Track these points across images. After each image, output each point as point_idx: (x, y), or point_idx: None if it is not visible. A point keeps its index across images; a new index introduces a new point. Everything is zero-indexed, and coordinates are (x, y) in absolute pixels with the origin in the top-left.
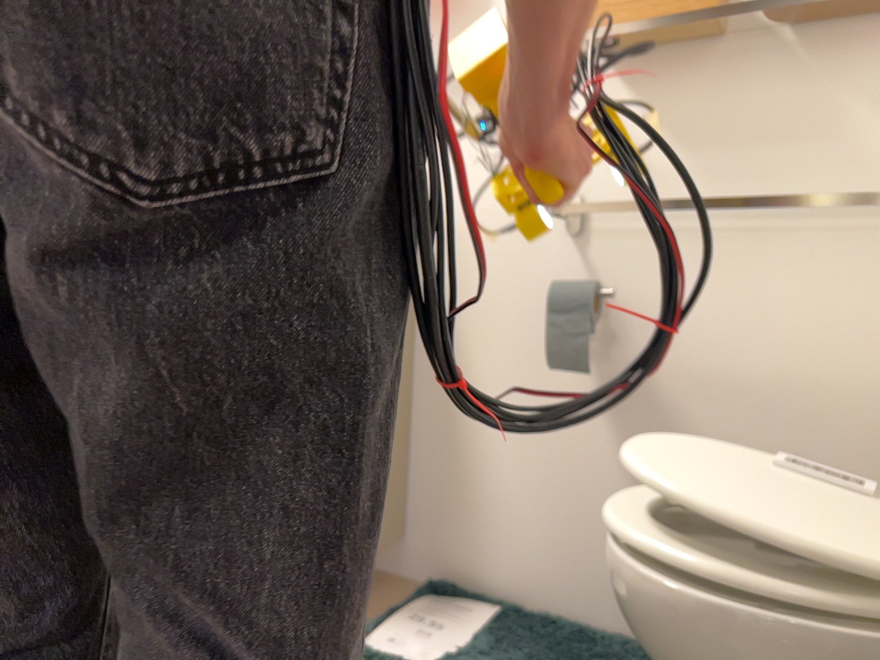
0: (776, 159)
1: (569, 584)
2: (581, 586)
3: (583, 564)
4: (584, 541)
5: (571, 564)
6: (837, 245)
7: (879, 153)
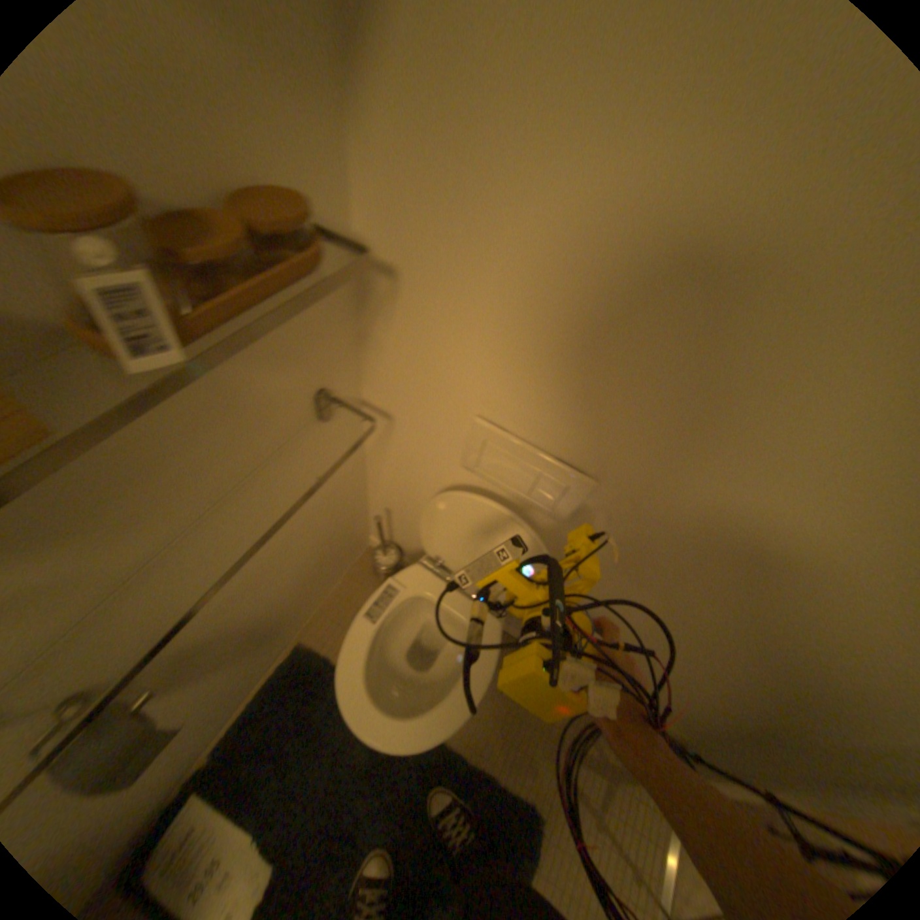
0: (202, 453)
1: (211, 728)
2: (219, 718)
3: (213, 717)
4: (207, 715)
5: (206, 727)
6: (281, 465)
7: (285, 391)
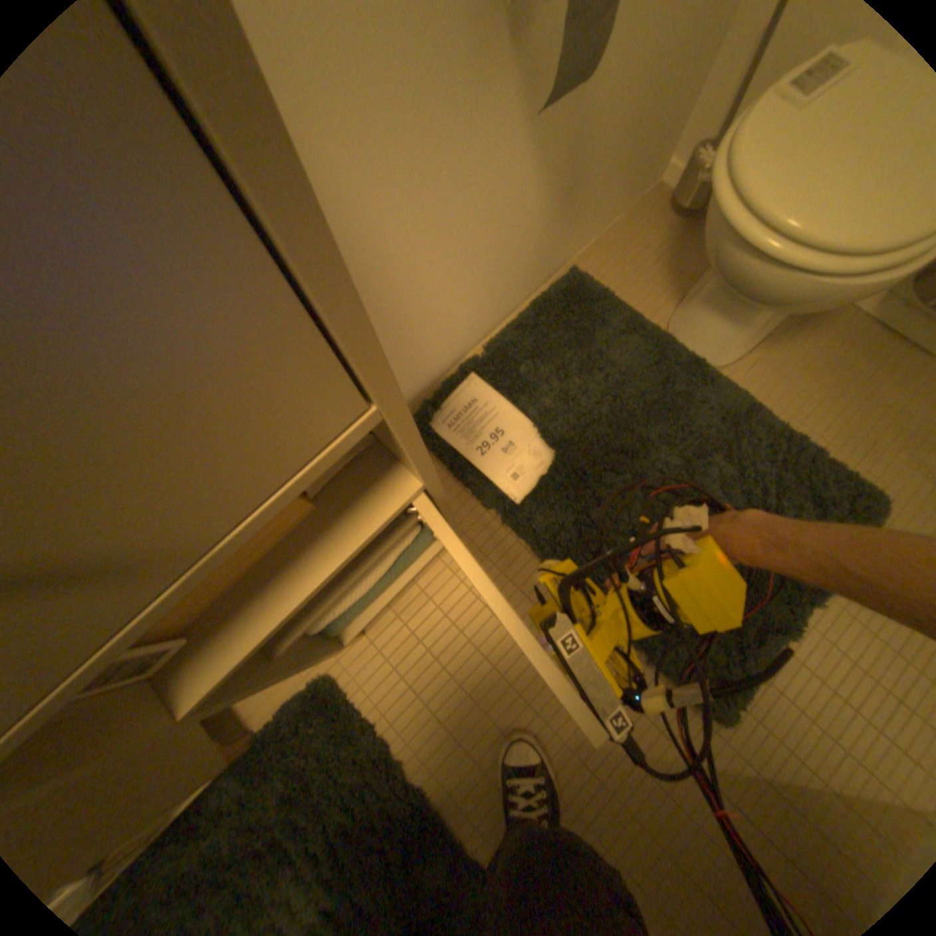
0: None
1: (493, 312)
2: (501, 304)
3: (502, 290)
4: (503, 274)
5: (494, 300)
6: None
7: None
